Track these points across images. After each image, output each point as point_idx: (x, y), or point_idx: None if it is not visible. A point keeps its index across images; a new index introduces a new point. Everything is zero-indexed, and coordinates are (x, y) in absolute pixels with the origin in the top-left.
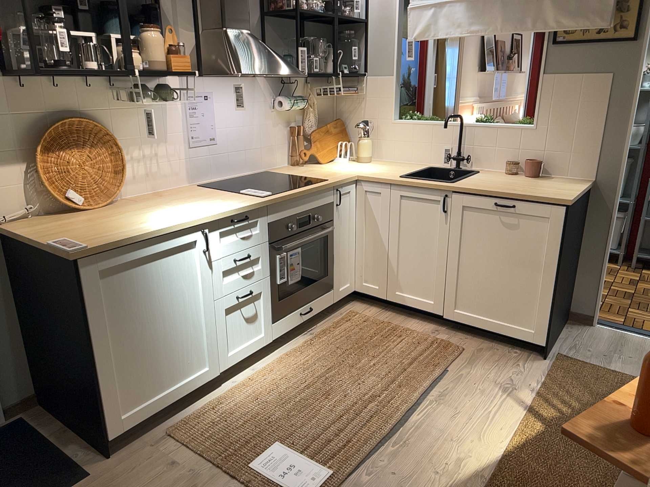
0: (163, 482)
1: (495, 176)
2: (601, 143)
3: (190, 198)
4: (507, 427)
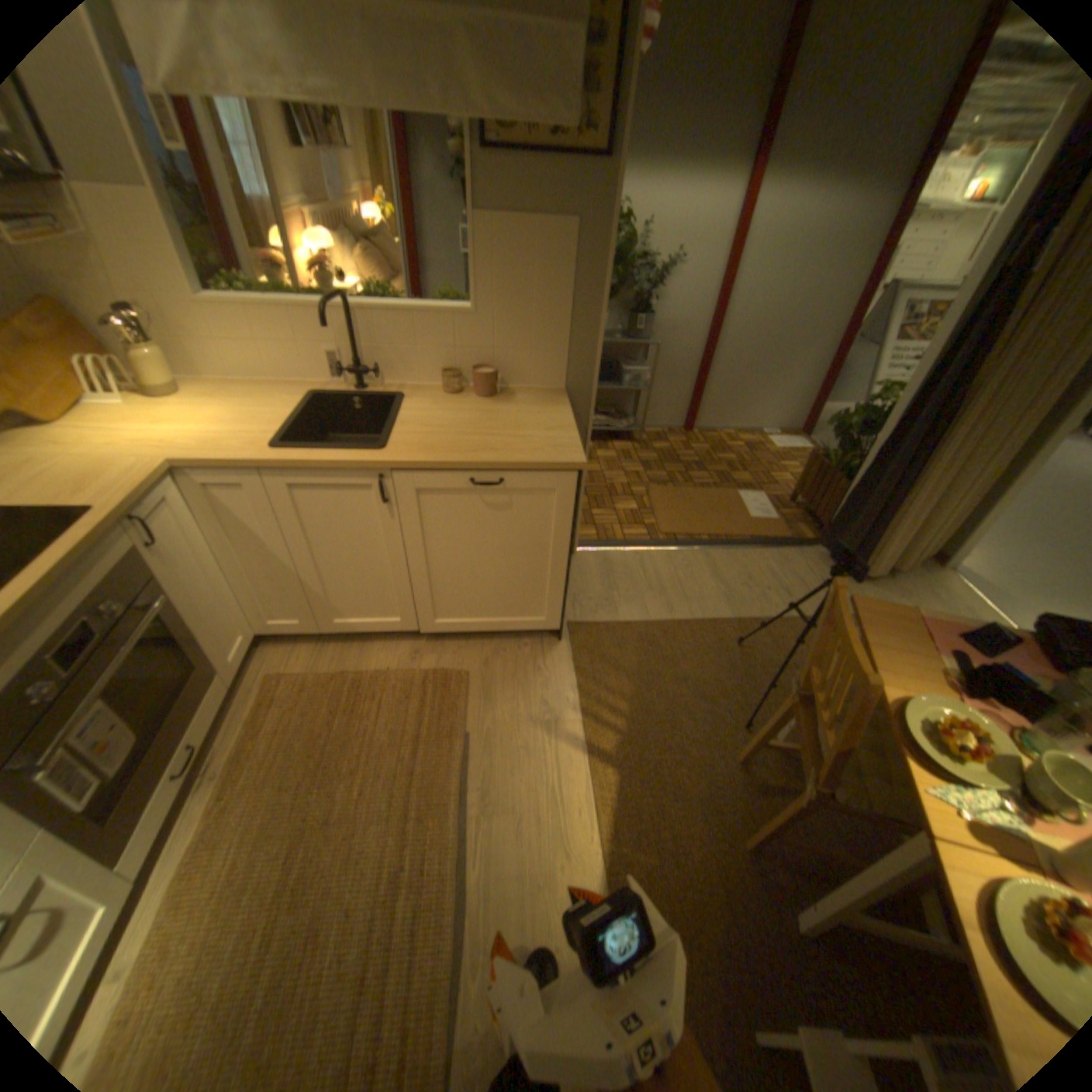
0: None
1: (433, 406)
2: (569, 337)
3: None
4: (581, 804)
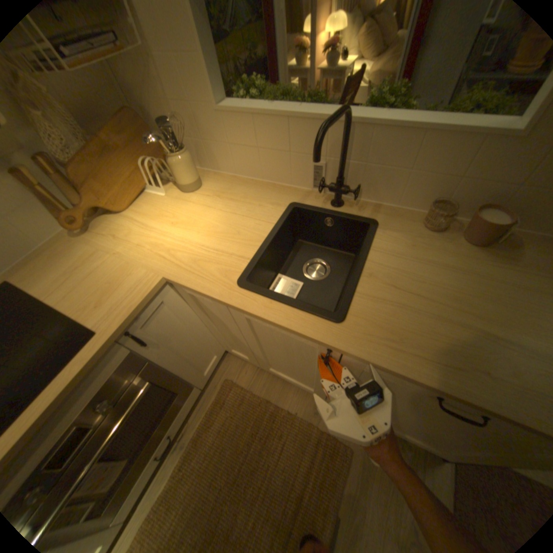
0: None
1: (407, 244)
2: None
3: None
4: None
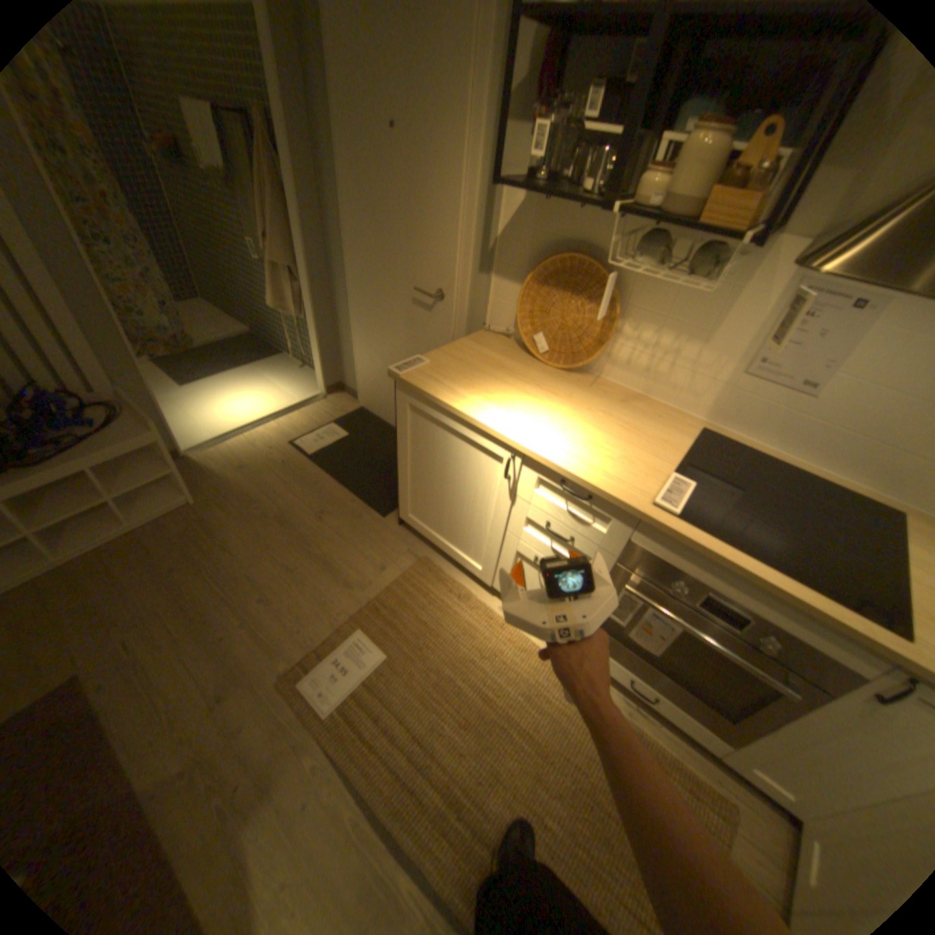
0: (363, 564)
1: None
2: None
3: (622, 426)
4: None
